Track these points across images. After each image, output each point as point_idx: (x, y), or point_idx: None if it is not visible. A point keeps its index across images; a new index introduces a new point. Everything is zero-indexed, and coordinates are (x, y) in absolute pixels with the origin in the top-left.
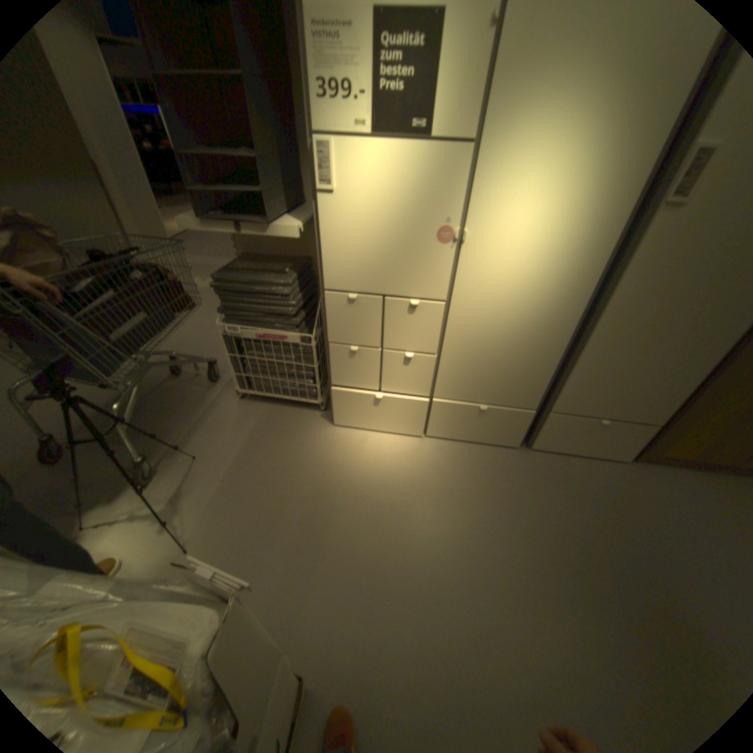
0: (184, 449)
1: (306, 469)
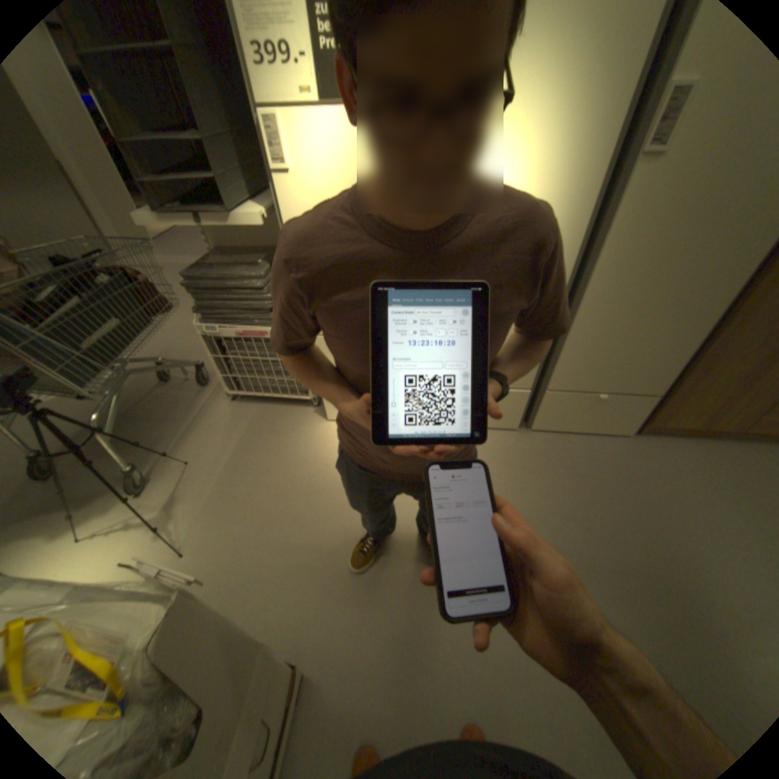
0: (176, 454)
1: (300, 465)
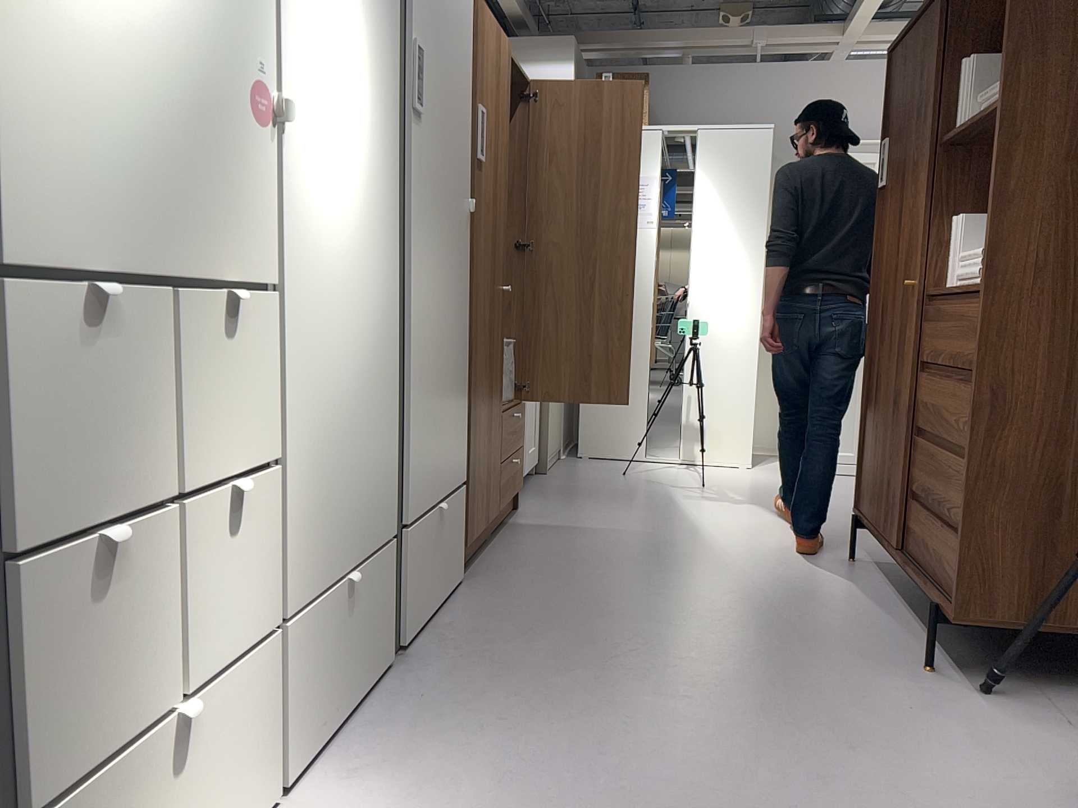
0: None
1: None
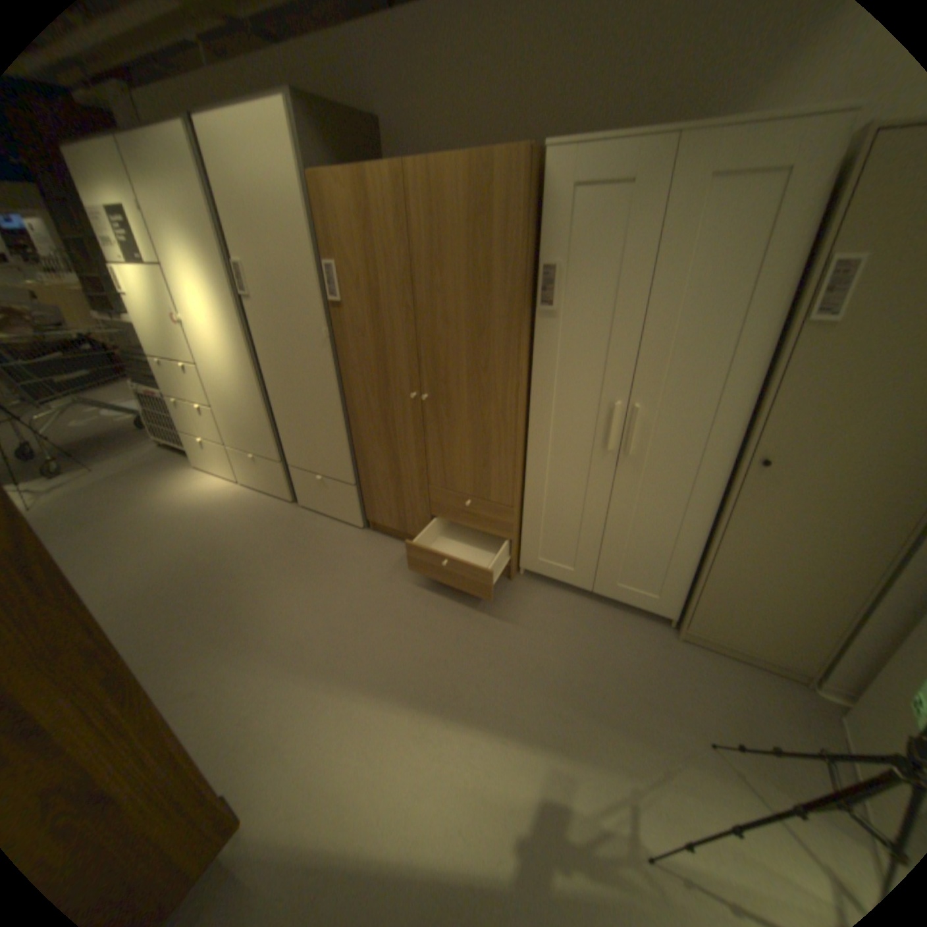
0: (95, 467)
1: (143, 489)
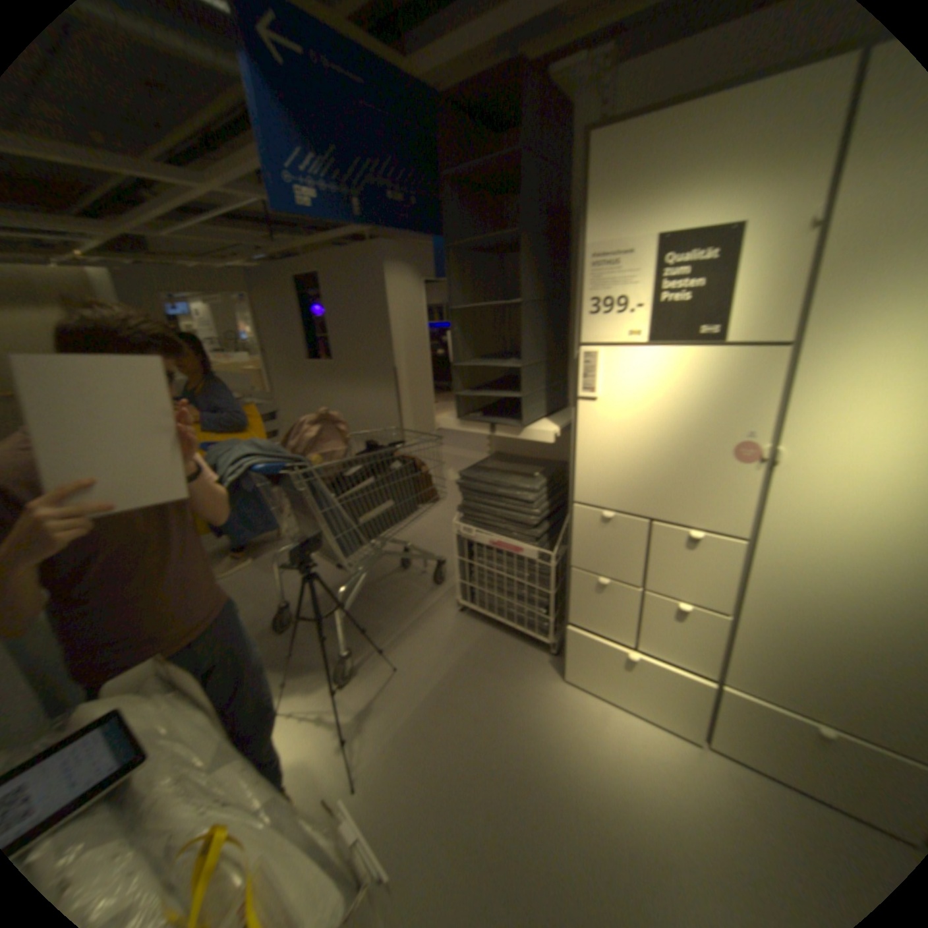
0: (387, 655)
1: (514, 734)
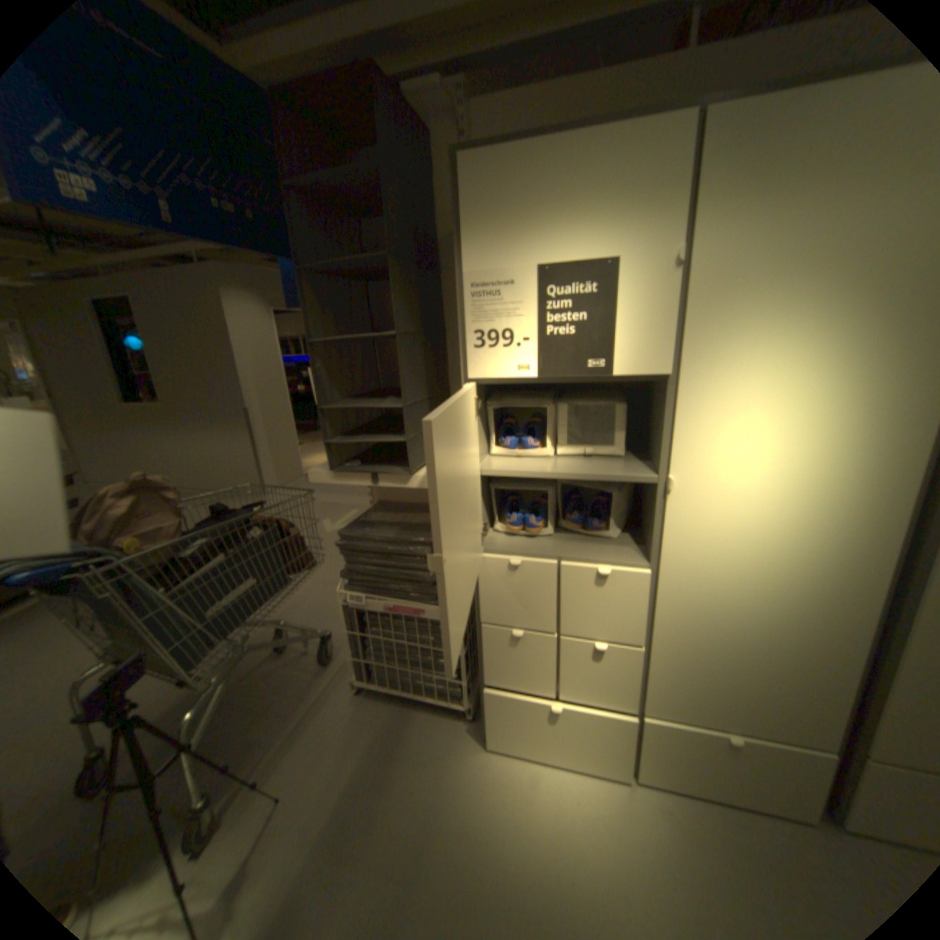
0: (265, 781)
1: (440, 840)
